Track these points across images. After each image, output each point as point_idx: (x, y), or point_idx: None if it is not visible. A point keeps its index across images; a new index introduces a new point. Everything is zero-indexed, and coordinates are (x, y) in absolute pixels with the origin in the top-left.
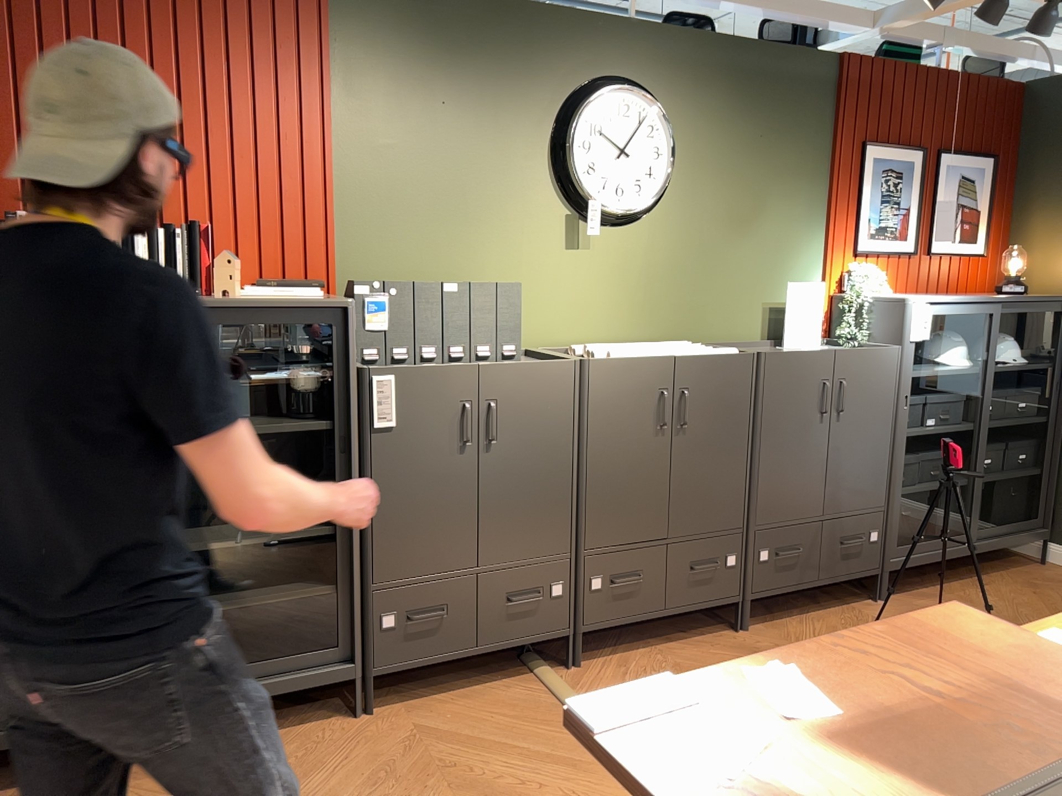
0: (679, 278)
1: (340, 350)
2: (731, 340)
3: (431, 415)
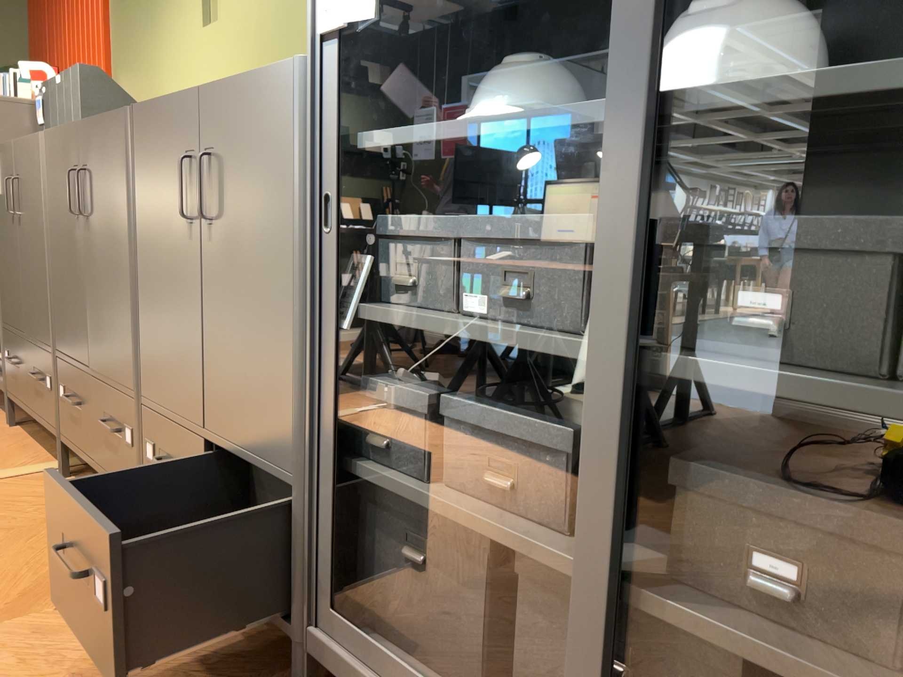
0: (286, 35)
1: None
2: None
3: (5, 188)
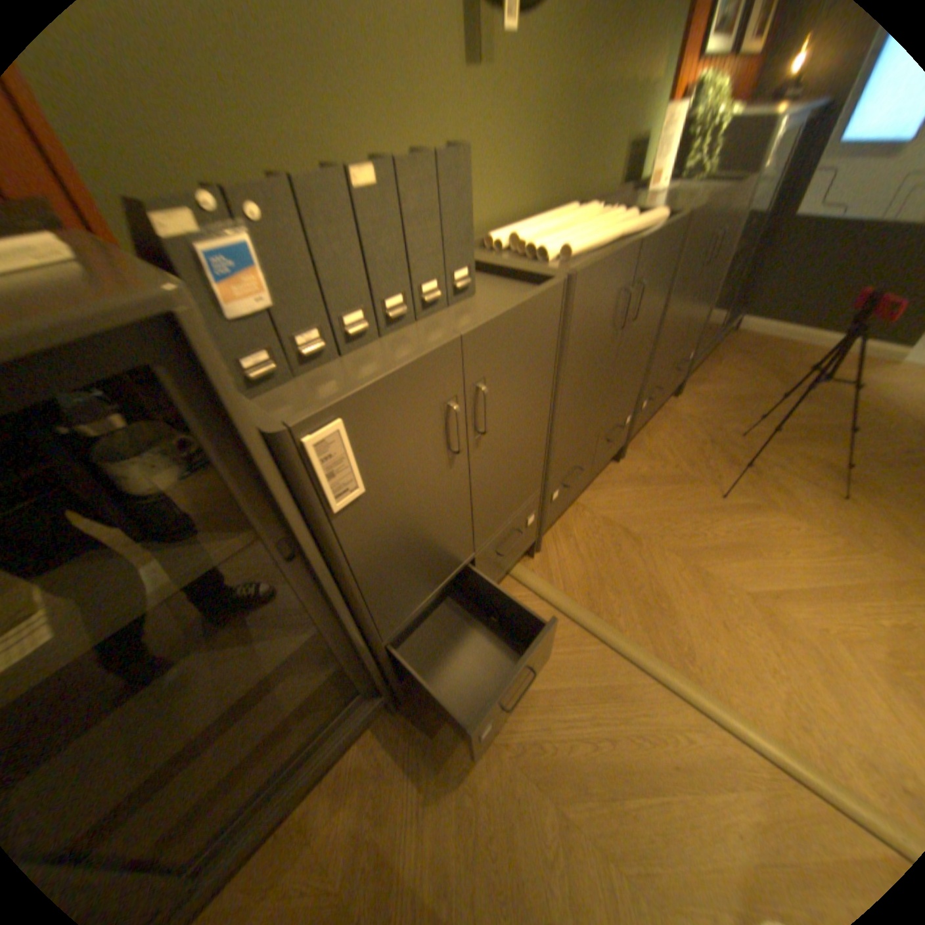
0: (573, 108)
1: (208, 413)
2: (602, 188)
3: (410, 443)
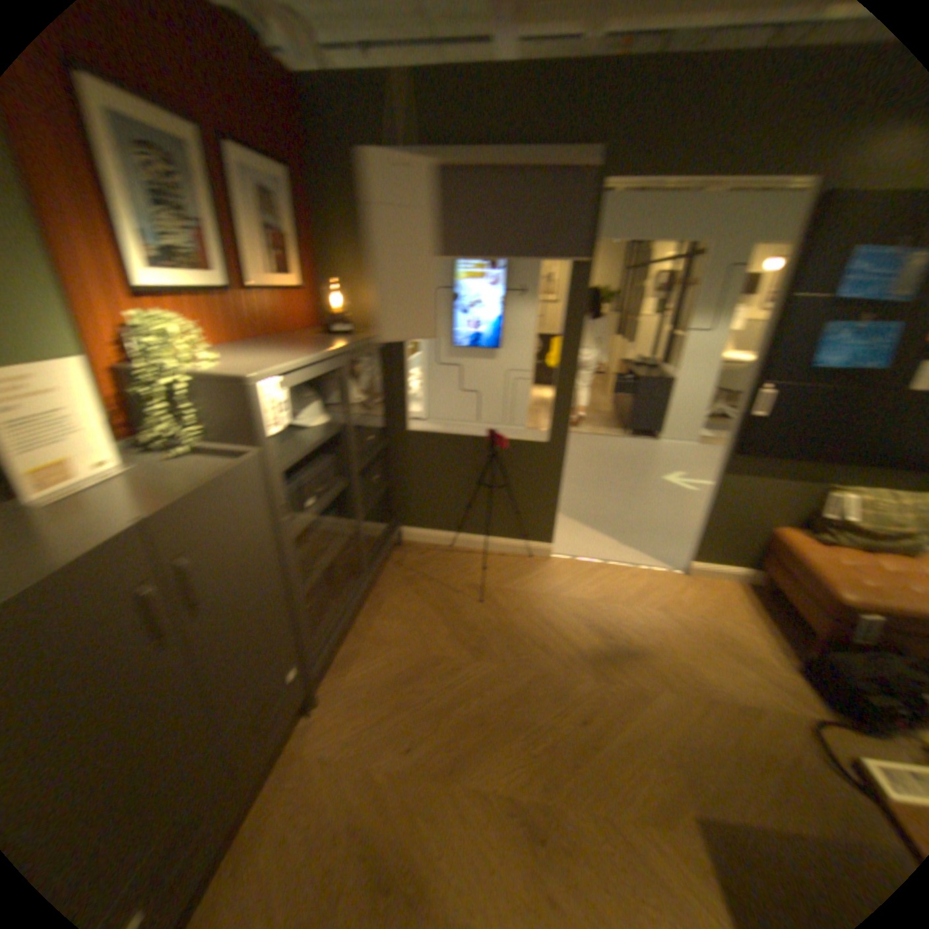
0: None
1: None
2: None
3: None
